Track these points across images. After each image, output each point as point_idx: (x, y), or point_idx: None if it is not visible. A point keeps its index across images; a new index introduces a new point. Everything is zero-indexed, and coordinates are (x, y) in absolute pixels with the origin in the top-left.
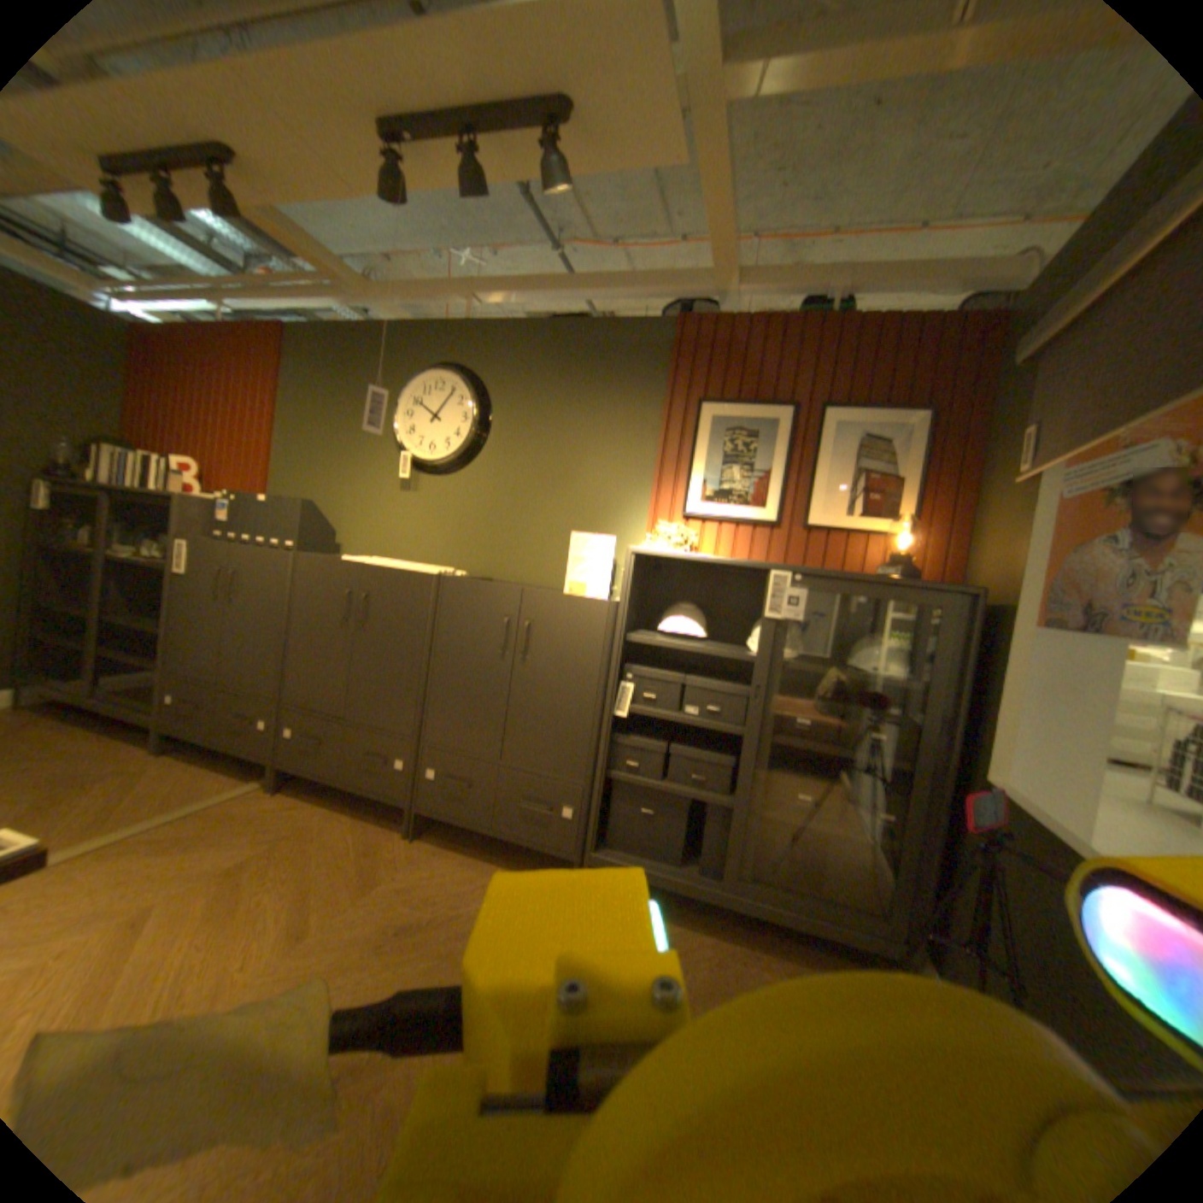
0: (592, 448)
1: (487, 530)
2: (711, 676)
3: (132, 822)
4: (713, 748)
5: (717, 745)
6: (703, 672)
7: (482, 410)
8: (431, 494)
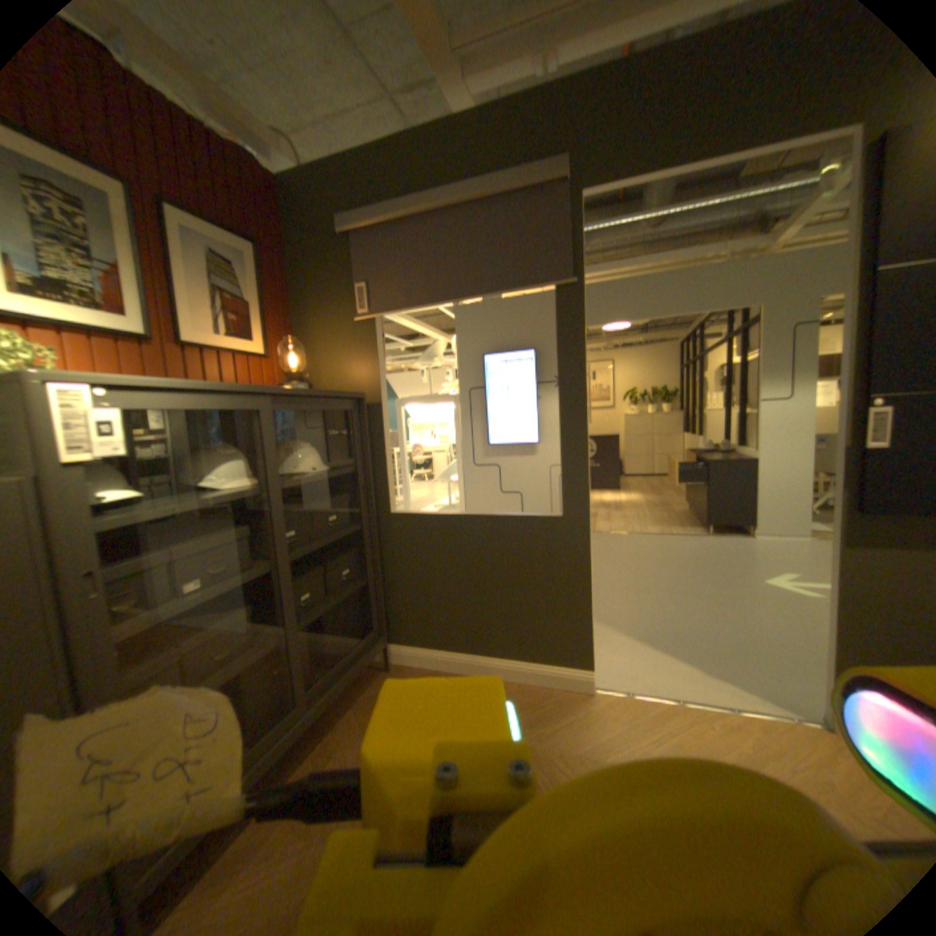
0: None
1: None
2: (191, 536)
3: None
4: (219, 613)
5: (212, 610)
6: (165, 538)
7: None
8: None
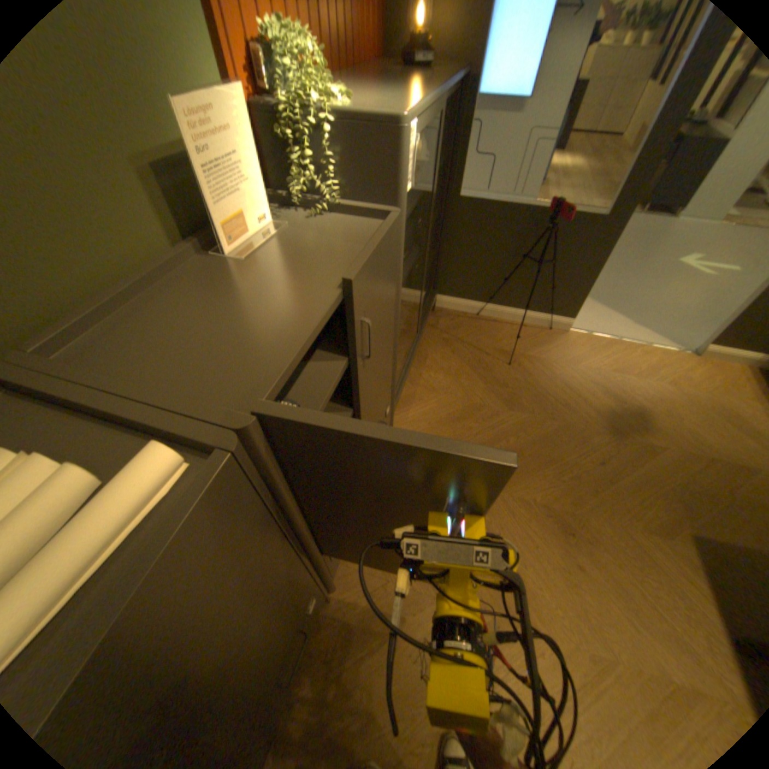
0: None
1: None
2: None
3: None
4: None
5: None
6: None
7: None
8: None
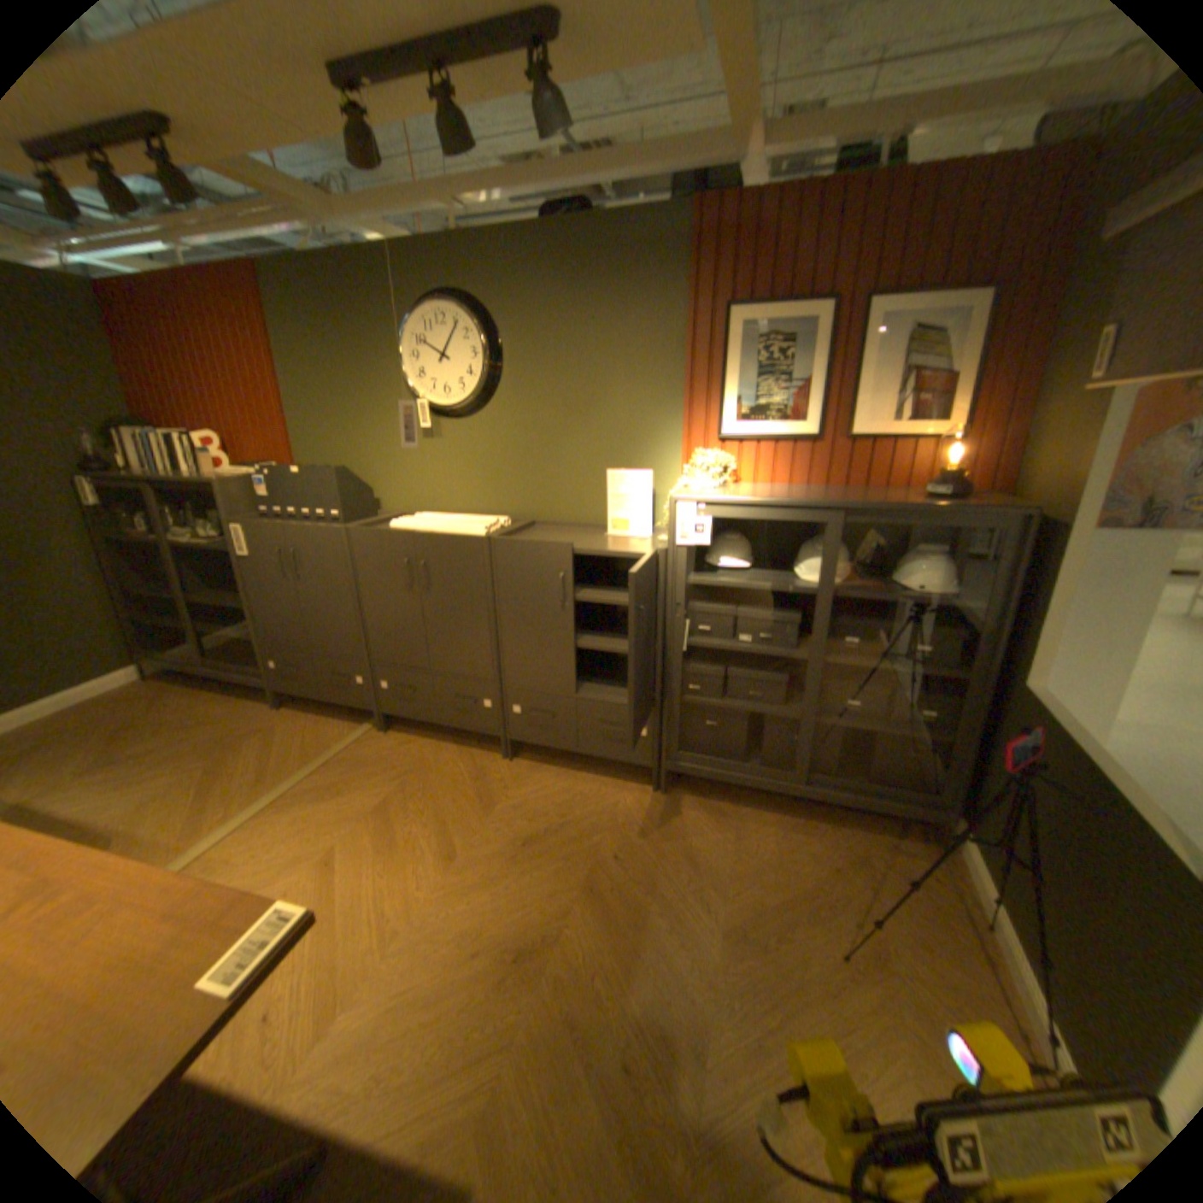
0: (615, 376)
1: (520, 473)
2: (761, 607)
3: (286, 778)
4: (766, 670)
5: (769, 665)
6: (752, 602)
7: (492, 346)
8: (457, 442)
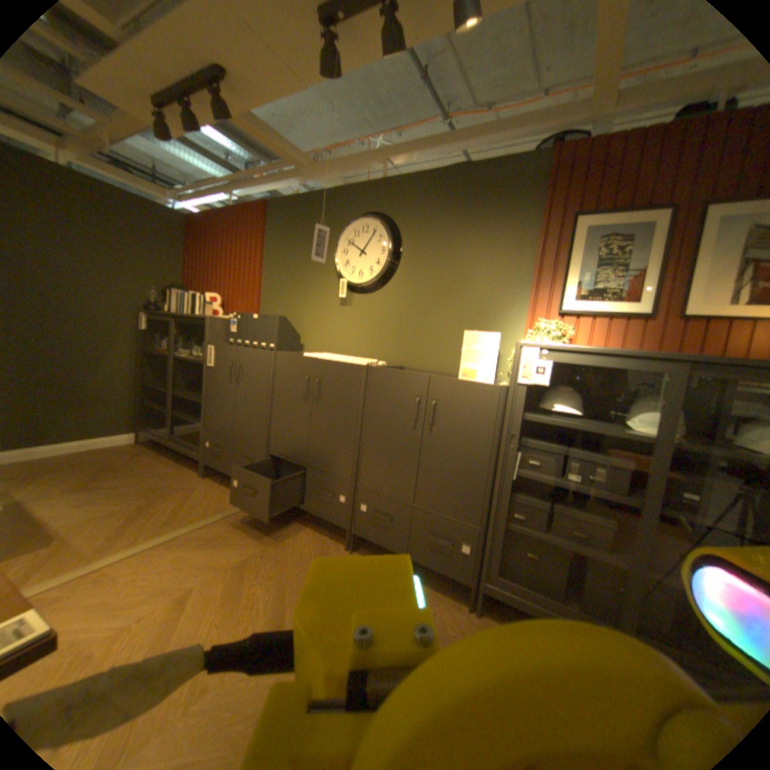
0: (479, 265)
1: (399, 331)
2: (591, 450)
3: (185, 524)
4: (593, 511)
5: (596, 508)
6: (582, 445)
7: (395, 244)
8: (360, 308)
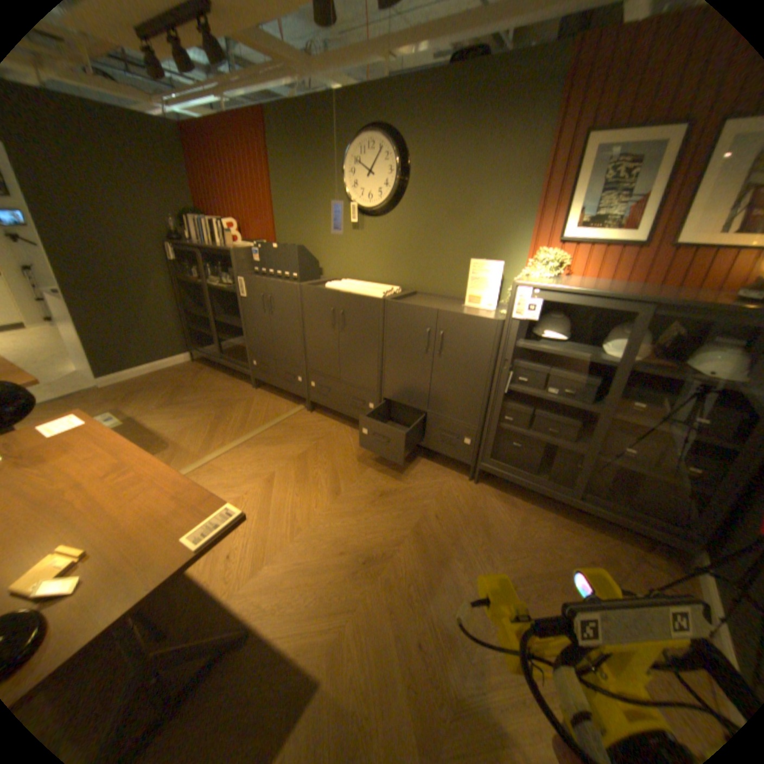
0: (487, 188)
1: (411, 257)
2: (570, 370)
3: (255, 429)
4: (565, 415)
5: (568, 412)
6: (564, 366)
7: (403, 165)
8: (372, 233)
